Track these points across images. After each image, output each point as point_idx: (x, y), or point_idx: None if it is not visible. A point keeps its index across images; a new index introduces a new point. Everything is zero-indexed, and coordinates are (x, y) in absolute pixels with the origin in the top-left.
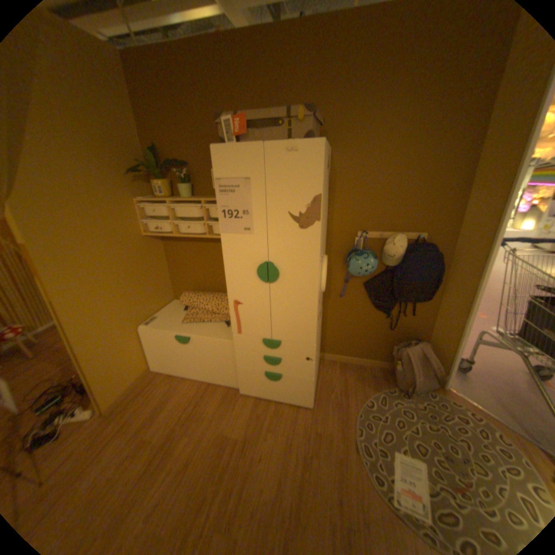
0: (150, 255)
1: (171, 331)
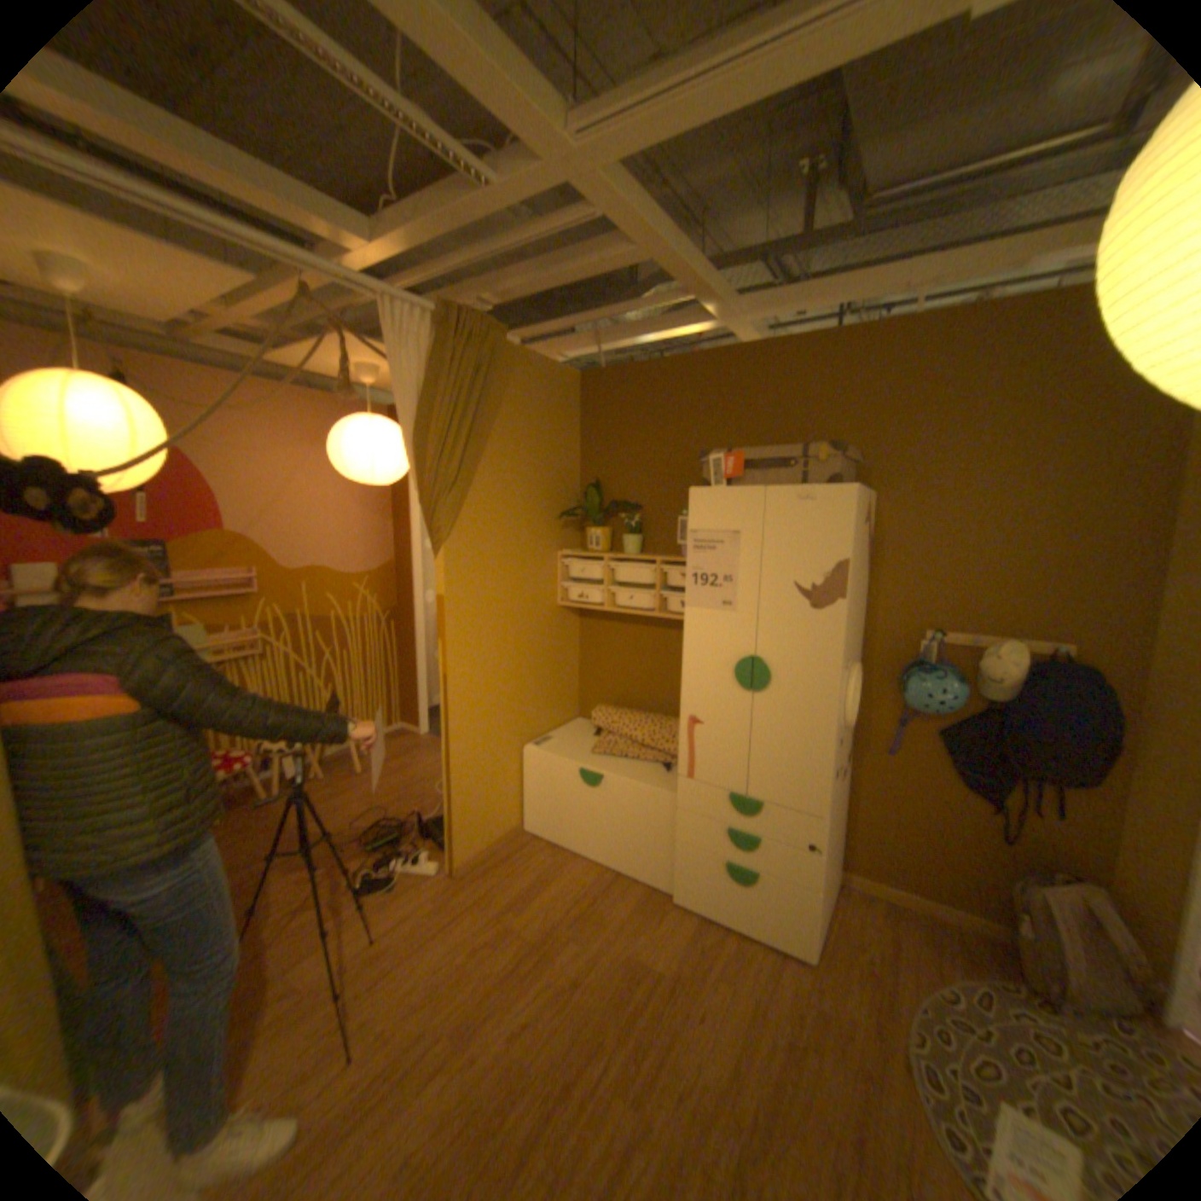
0: (561, 635)
1: (574, 761)
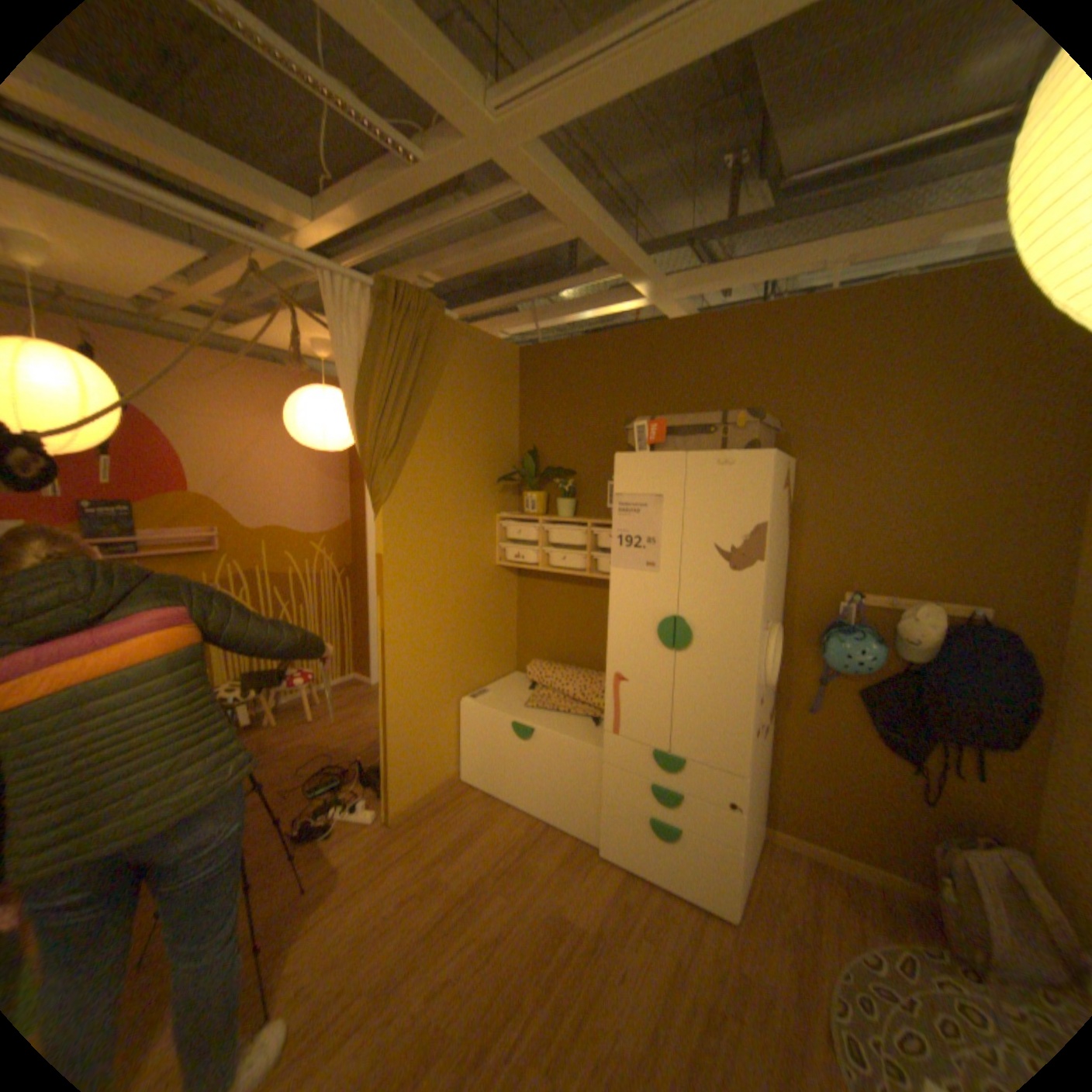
0: (499, 593)
1: (507, 714)
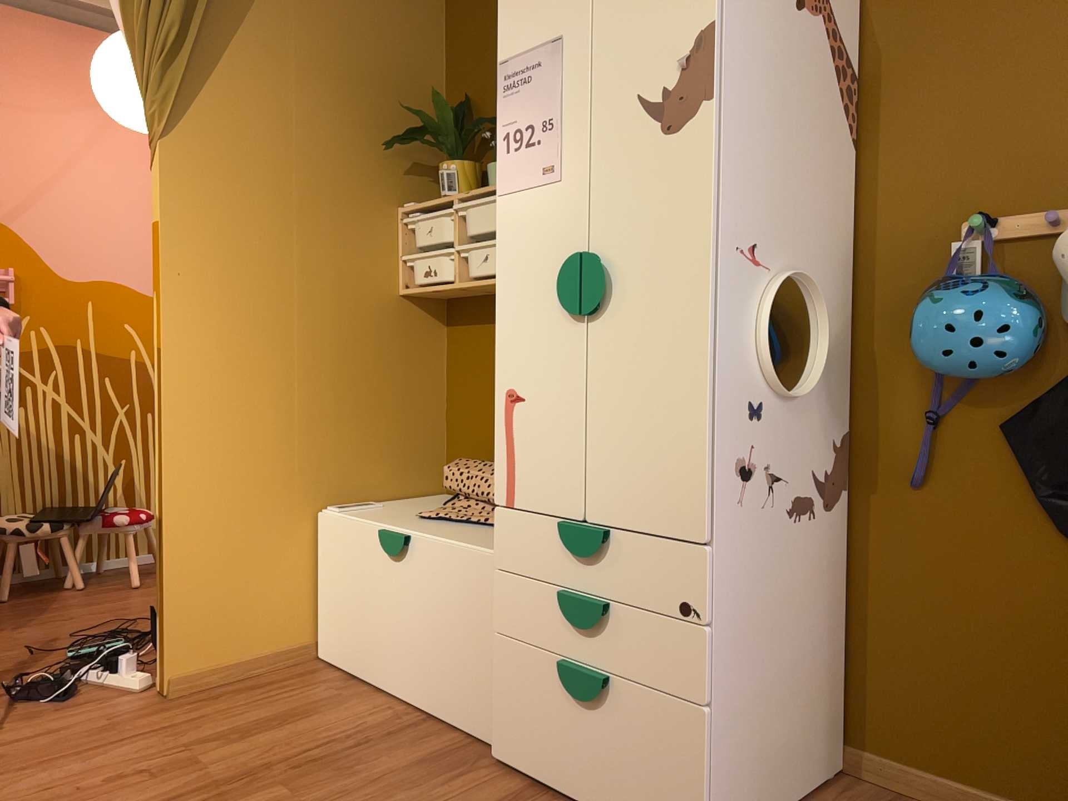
0: (406, 345)
1: (379, 522)
